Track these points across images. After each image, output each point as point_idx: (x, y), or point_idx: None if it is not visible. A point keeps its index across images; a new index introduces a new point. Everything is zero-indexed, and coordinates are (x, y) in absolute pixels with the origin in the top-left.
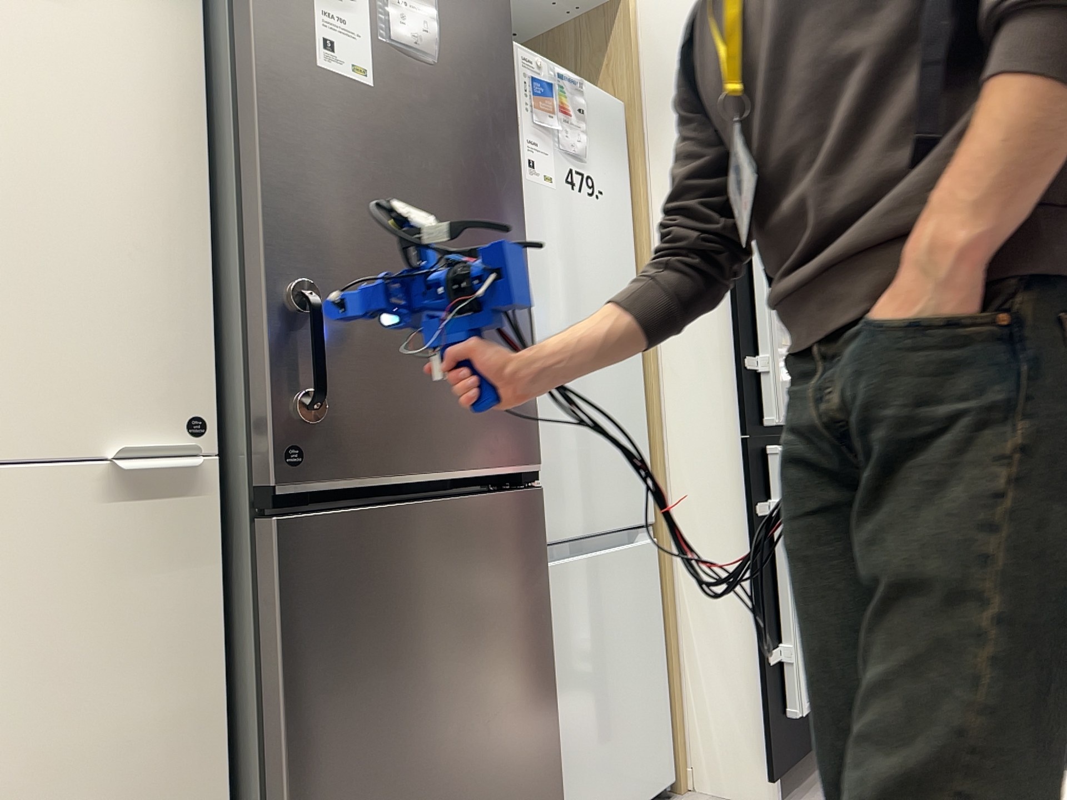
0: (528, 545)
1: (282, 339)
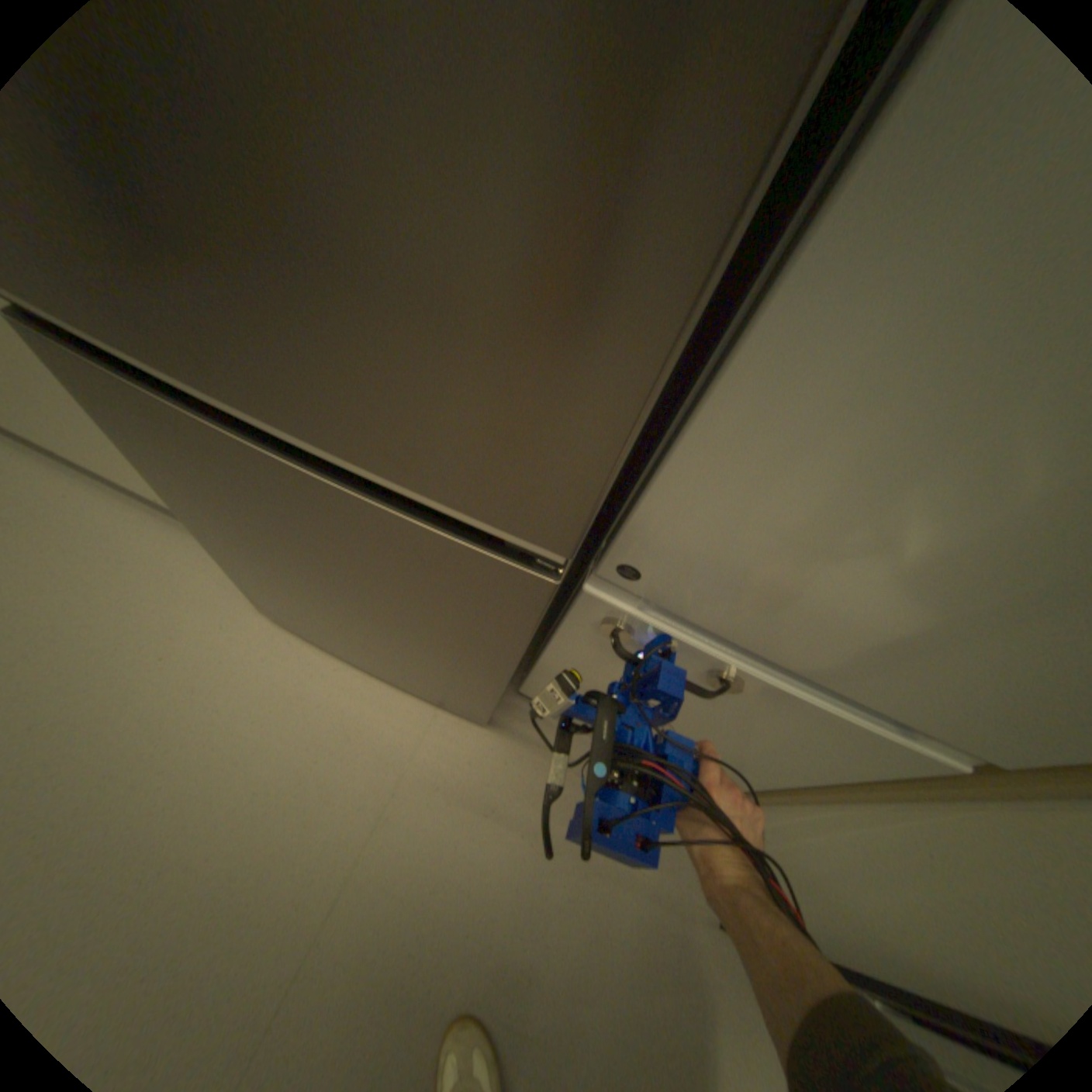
0: (485, 595)
1: None
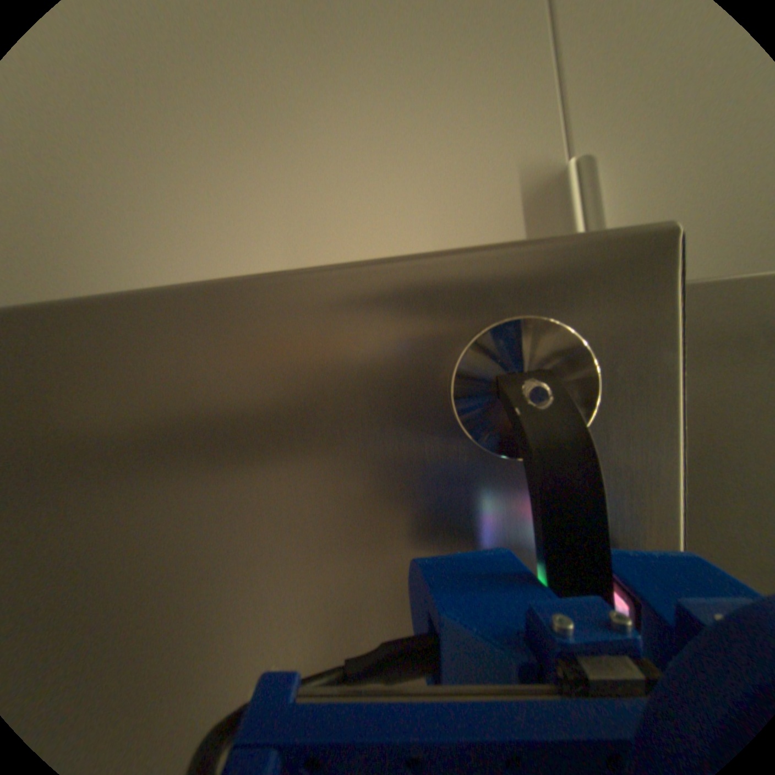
0: None
1: None
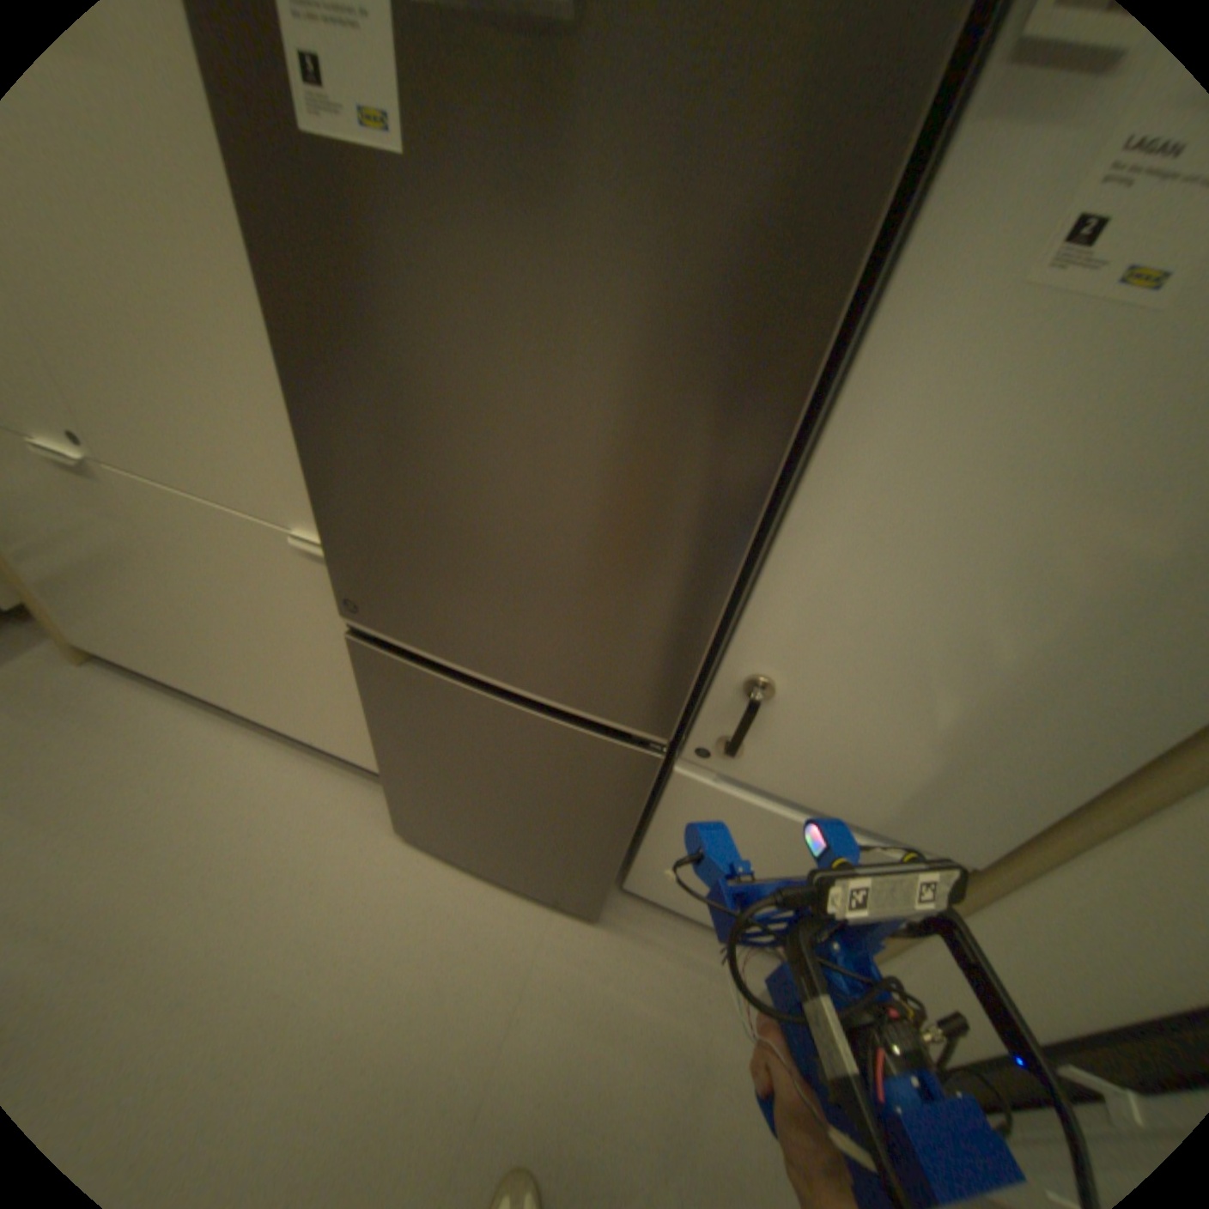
0: (615, 776)
1: (327, 514)
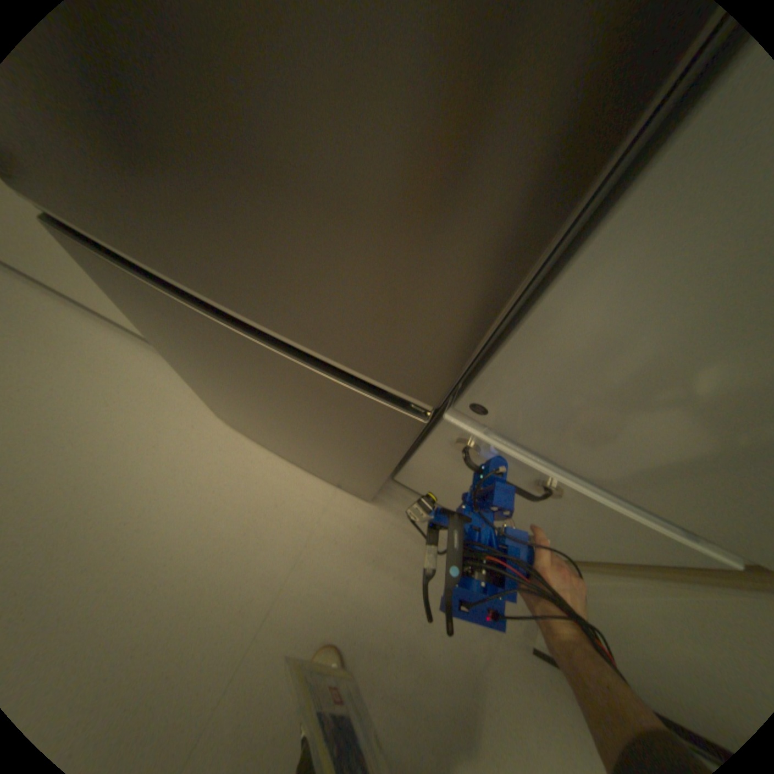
0: (371, 424)
1: None
